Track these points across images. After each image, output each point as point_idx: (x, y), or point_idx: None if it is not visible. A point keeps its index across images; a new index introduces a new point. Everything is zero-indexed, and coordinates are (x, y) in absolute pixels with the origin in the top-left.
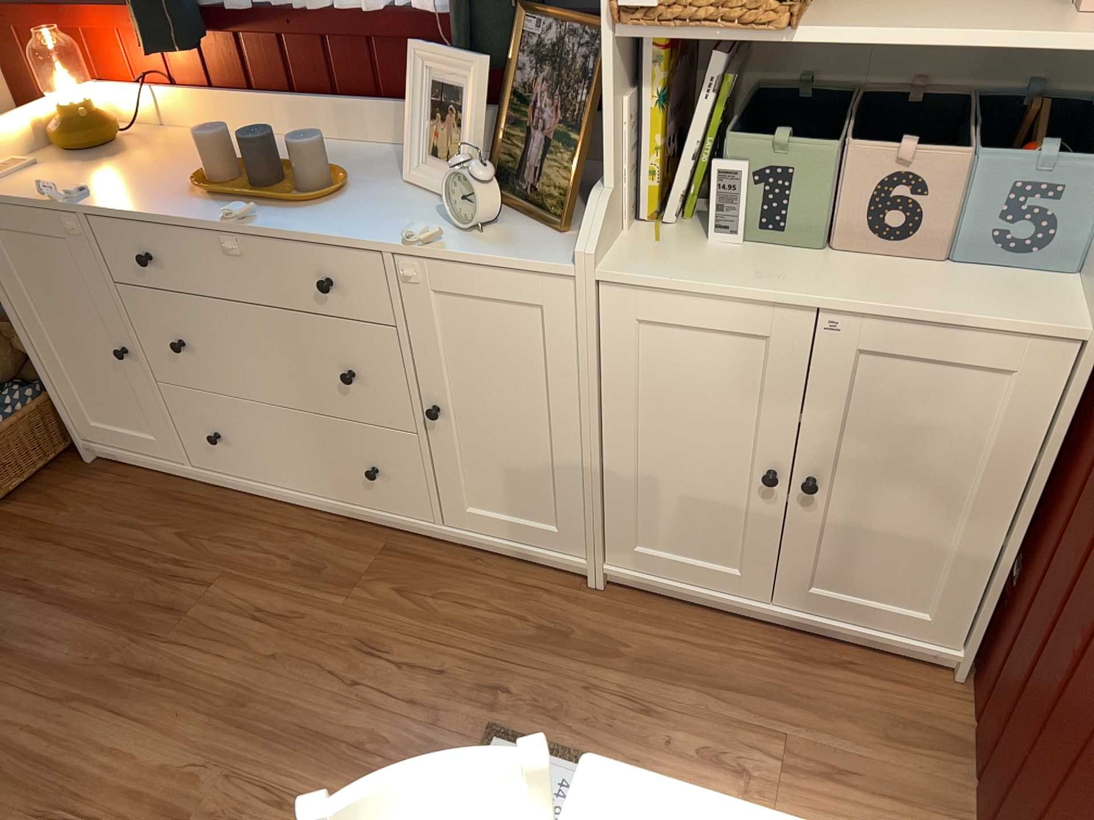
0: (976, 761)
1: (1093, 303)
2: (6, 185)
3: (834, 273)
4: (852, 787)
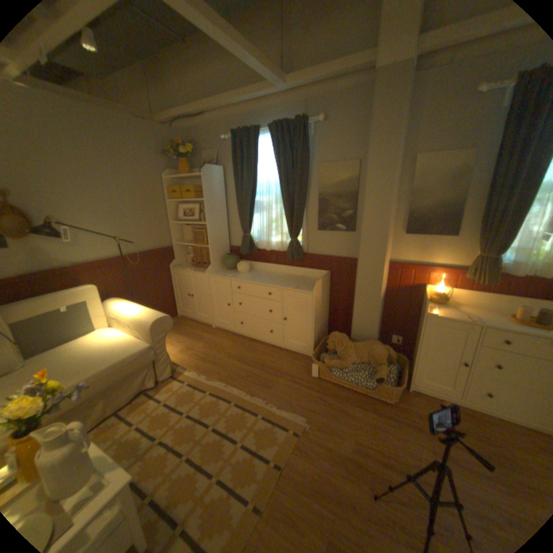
0: None
1: None
2: (441, 314)
3: None
4: None
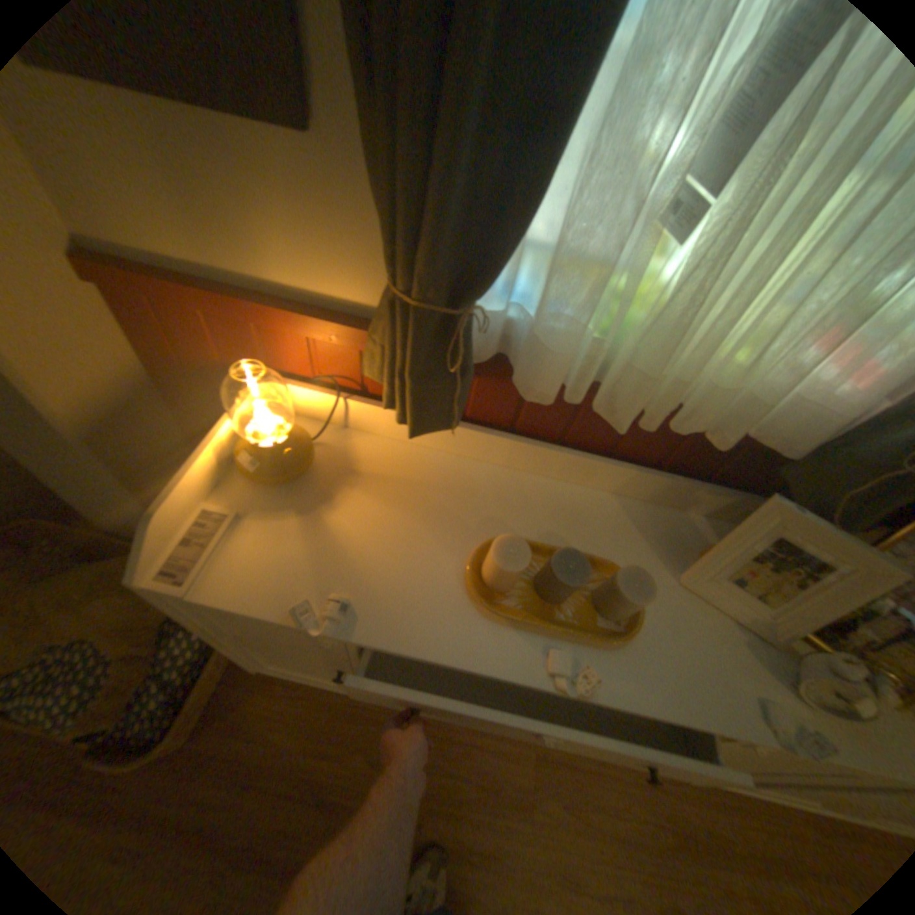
0: None
1: None
2: (222, 575)
3: None
4: None
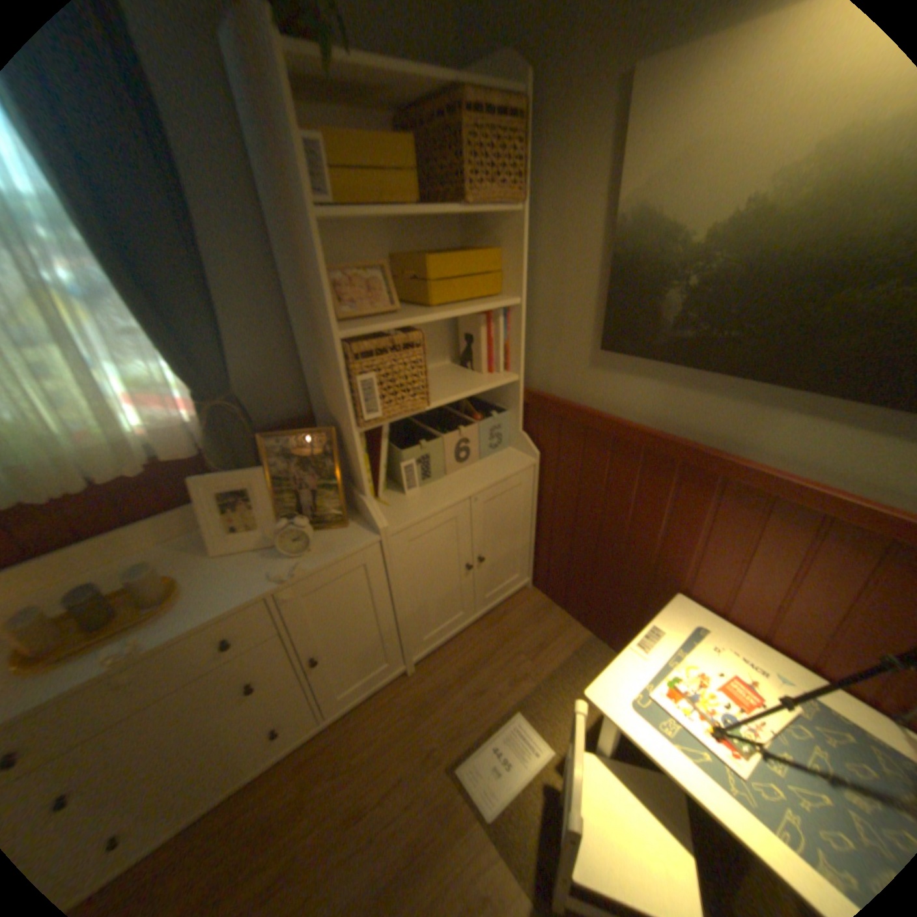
0: (558, 608)
1: (526, 454)
2: None
3: (459, 484)
4: (548, 647)
